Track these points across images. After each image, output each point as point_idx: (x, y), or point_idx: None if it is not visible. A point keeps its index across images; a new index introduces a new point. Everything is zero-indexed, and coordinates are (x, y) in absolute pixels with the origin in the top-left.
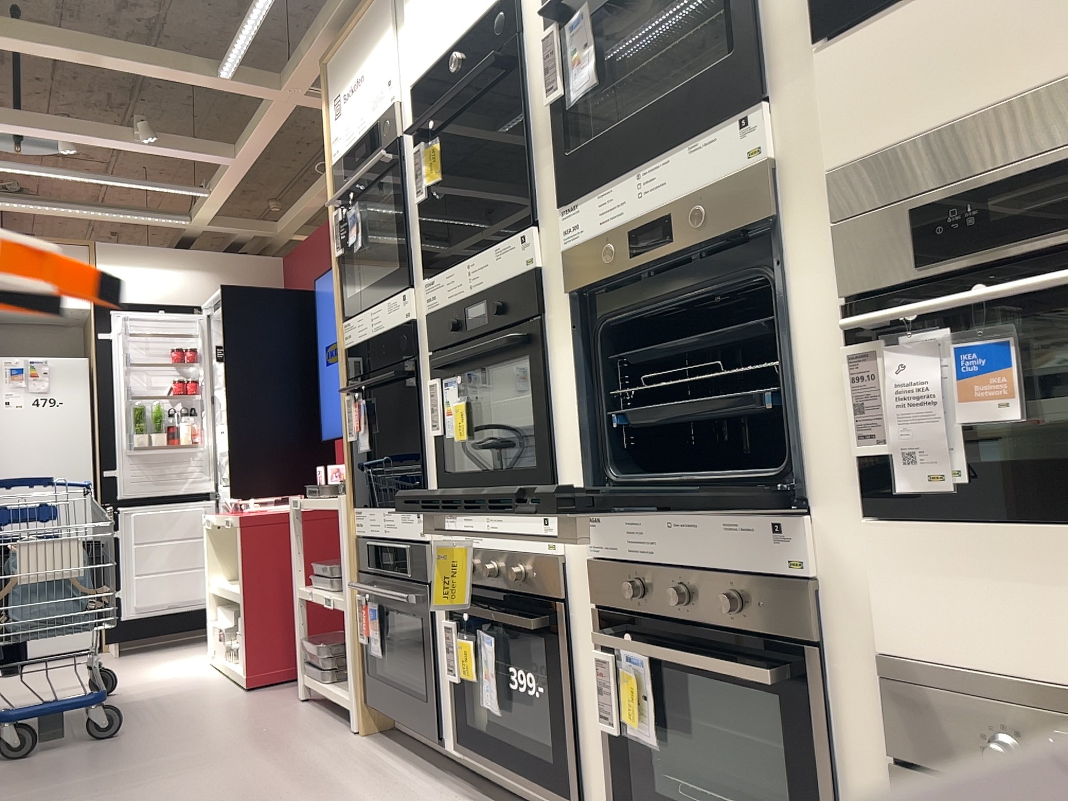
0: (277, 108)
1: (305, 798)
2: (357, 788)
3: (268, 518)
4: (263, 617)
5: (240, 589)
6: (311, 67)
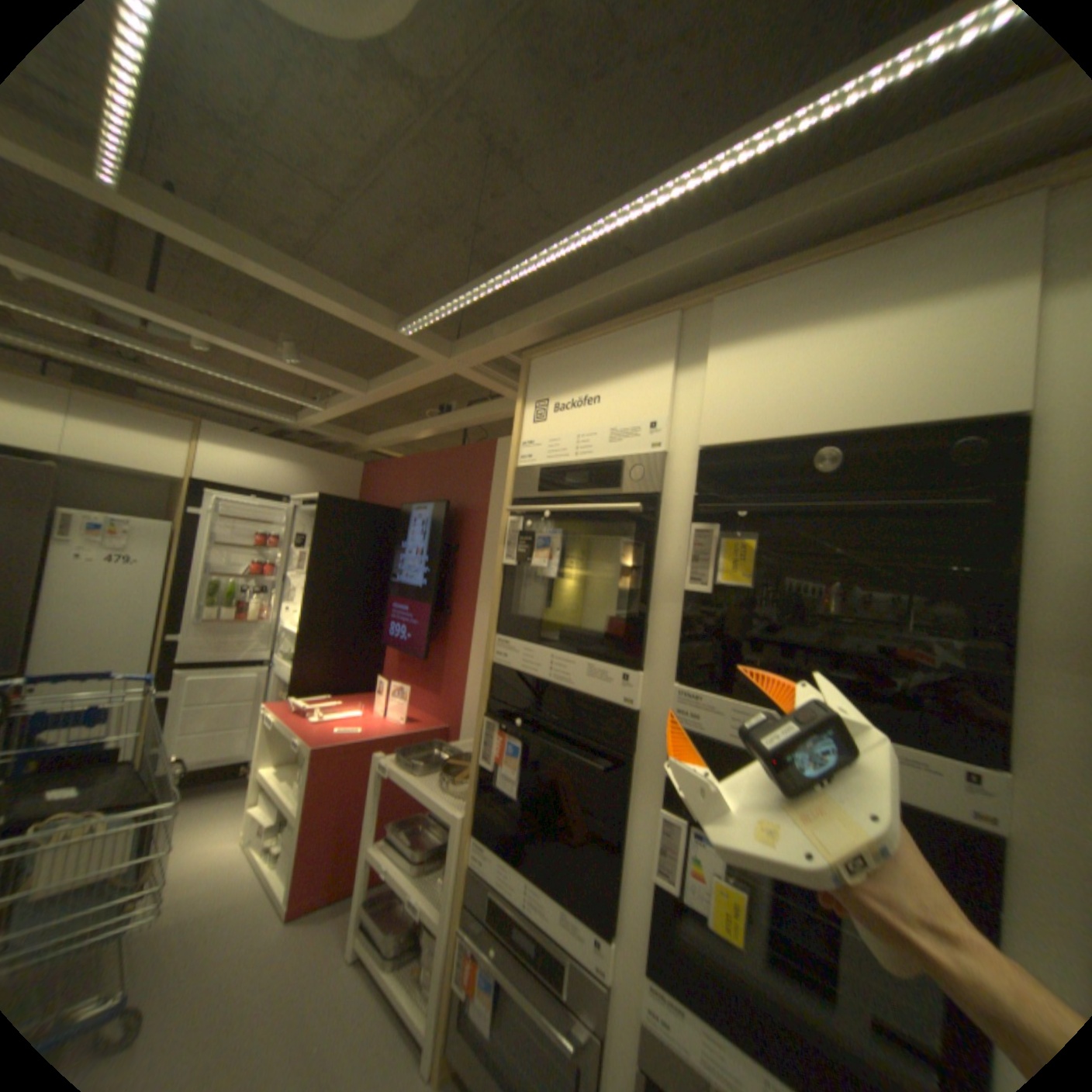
0: (436, 370)
1: None
2: None
3: (339, 751)
4: (316, 849)
5: (294, 806)
6: (497, 349)
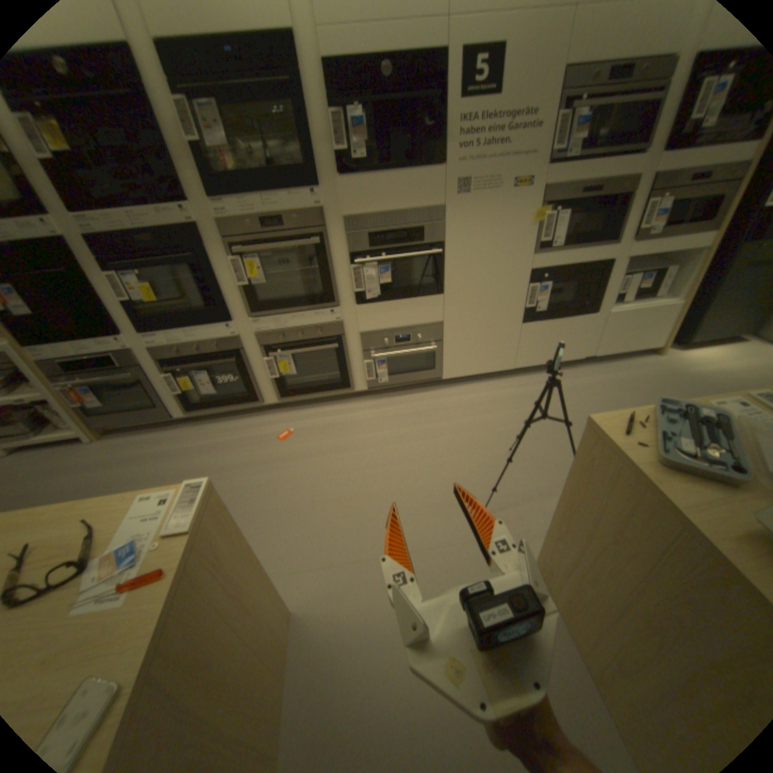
0: None
1: (127, 469)
2: (144, 453)
3: None
4: None
5: None
6: None
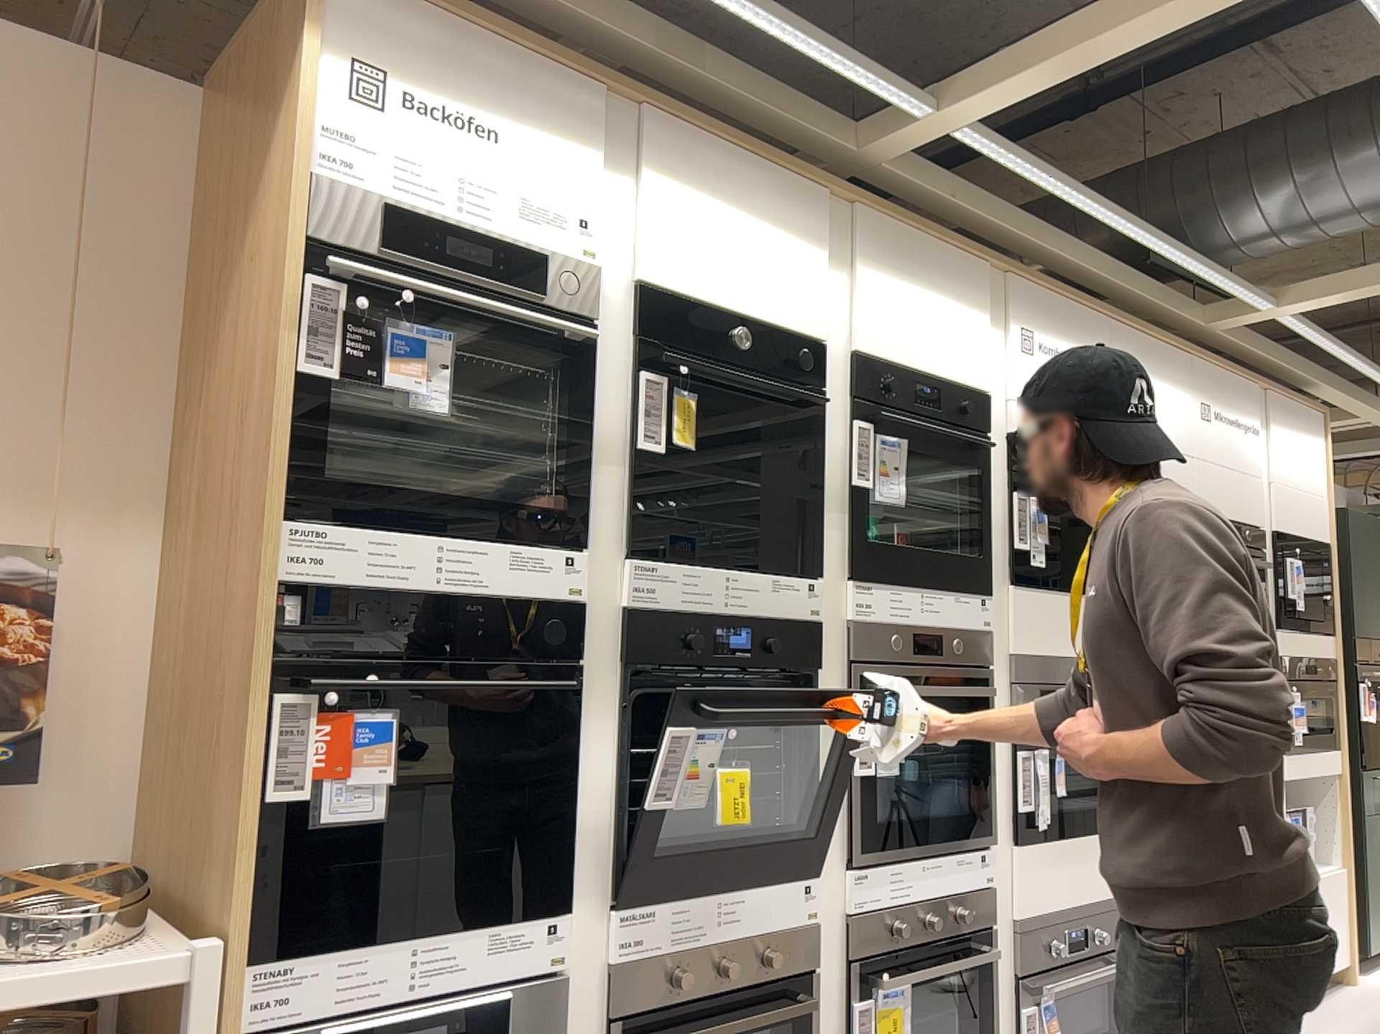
0: None
1: None
2: None
3: None
4: None
5: None
6: None
